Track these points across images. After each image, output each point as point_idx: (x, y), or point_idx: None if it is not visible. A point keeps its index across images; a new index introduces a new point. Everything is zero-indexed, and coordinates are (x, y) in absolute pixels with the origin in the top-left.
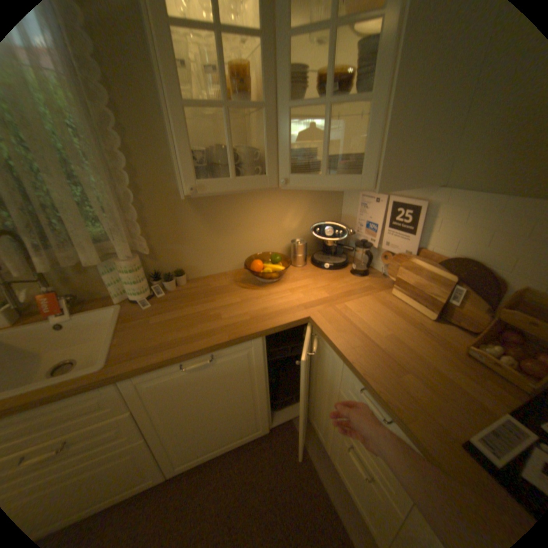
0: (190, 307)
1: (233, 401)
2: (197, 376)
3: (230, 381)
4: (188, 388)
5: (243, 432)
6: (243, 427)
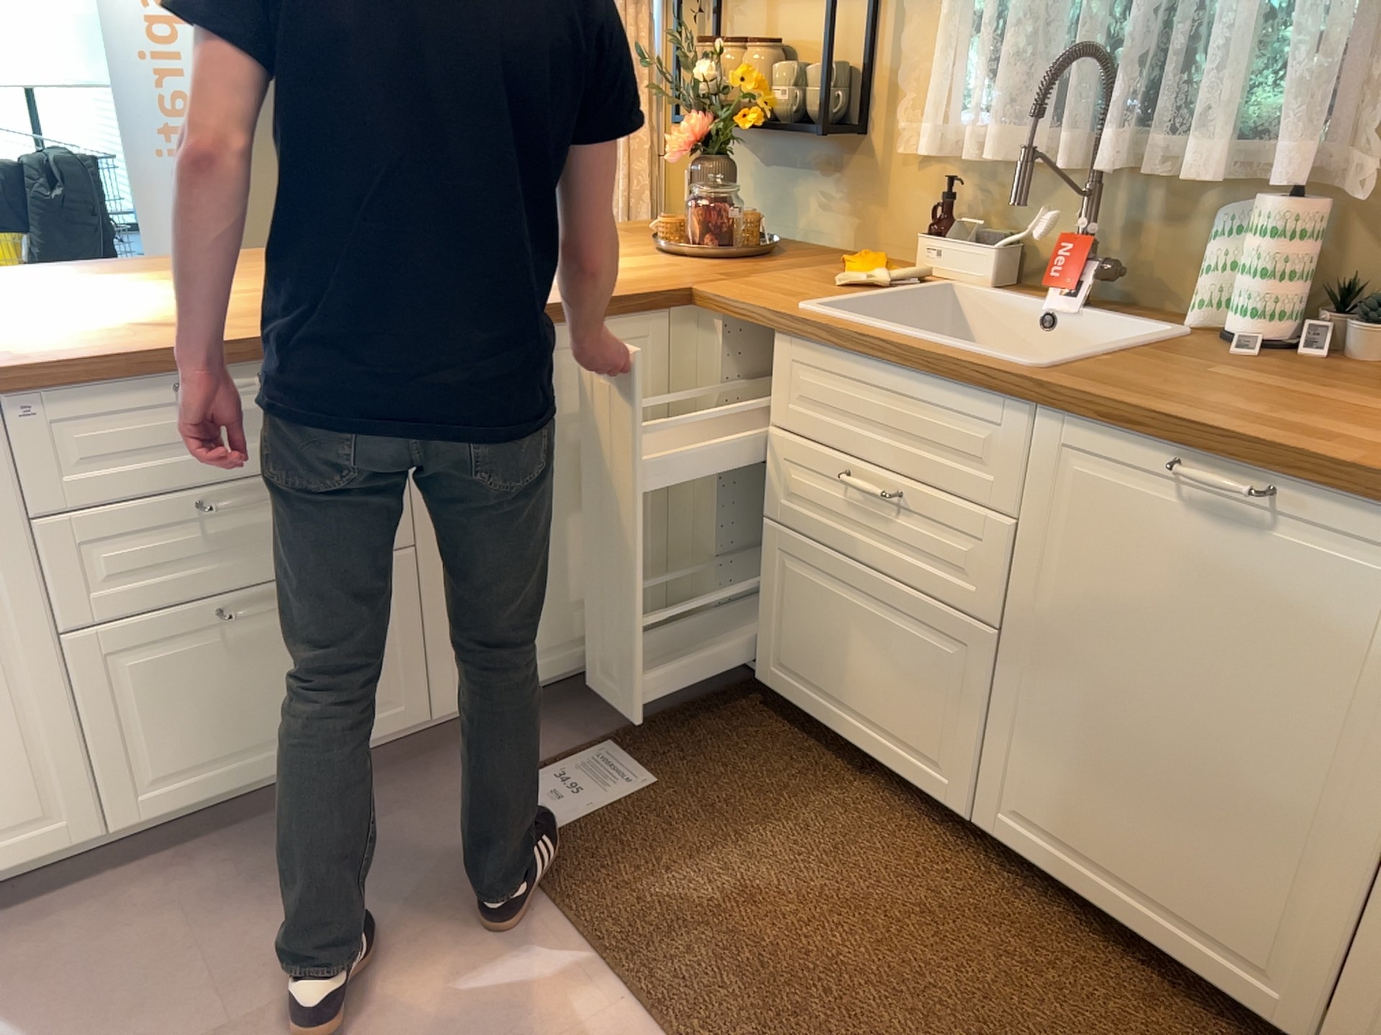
0: (1351, 396)
1: (1253, 737)
2: (1199, 538)
3: (1280, 642)
4: (1158, 558)
5: (1223, 917)
6: (1231, 890)
